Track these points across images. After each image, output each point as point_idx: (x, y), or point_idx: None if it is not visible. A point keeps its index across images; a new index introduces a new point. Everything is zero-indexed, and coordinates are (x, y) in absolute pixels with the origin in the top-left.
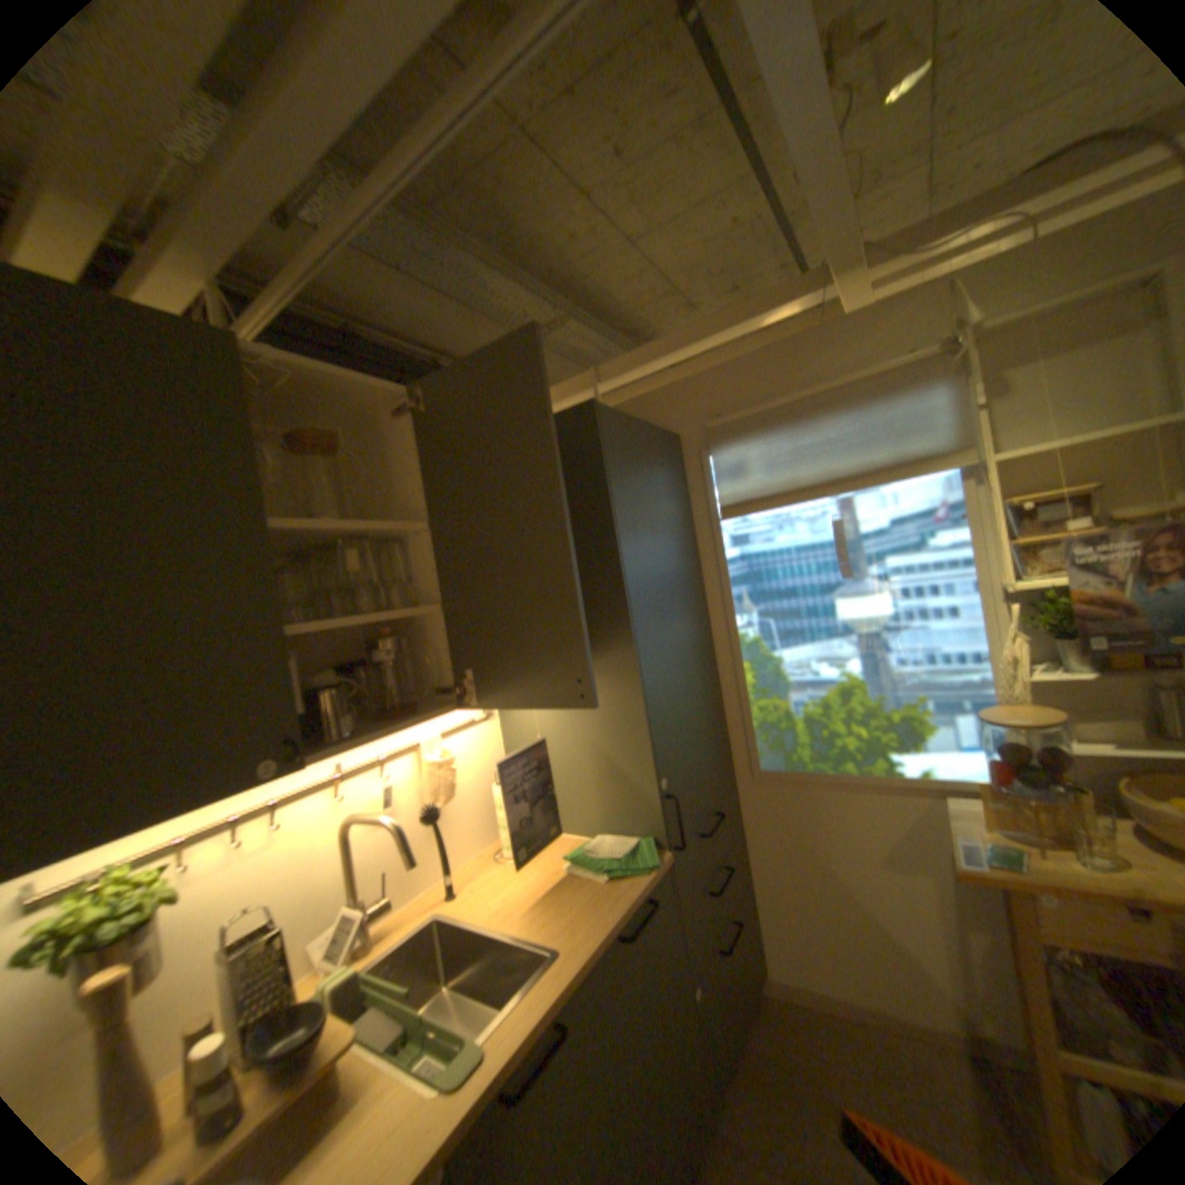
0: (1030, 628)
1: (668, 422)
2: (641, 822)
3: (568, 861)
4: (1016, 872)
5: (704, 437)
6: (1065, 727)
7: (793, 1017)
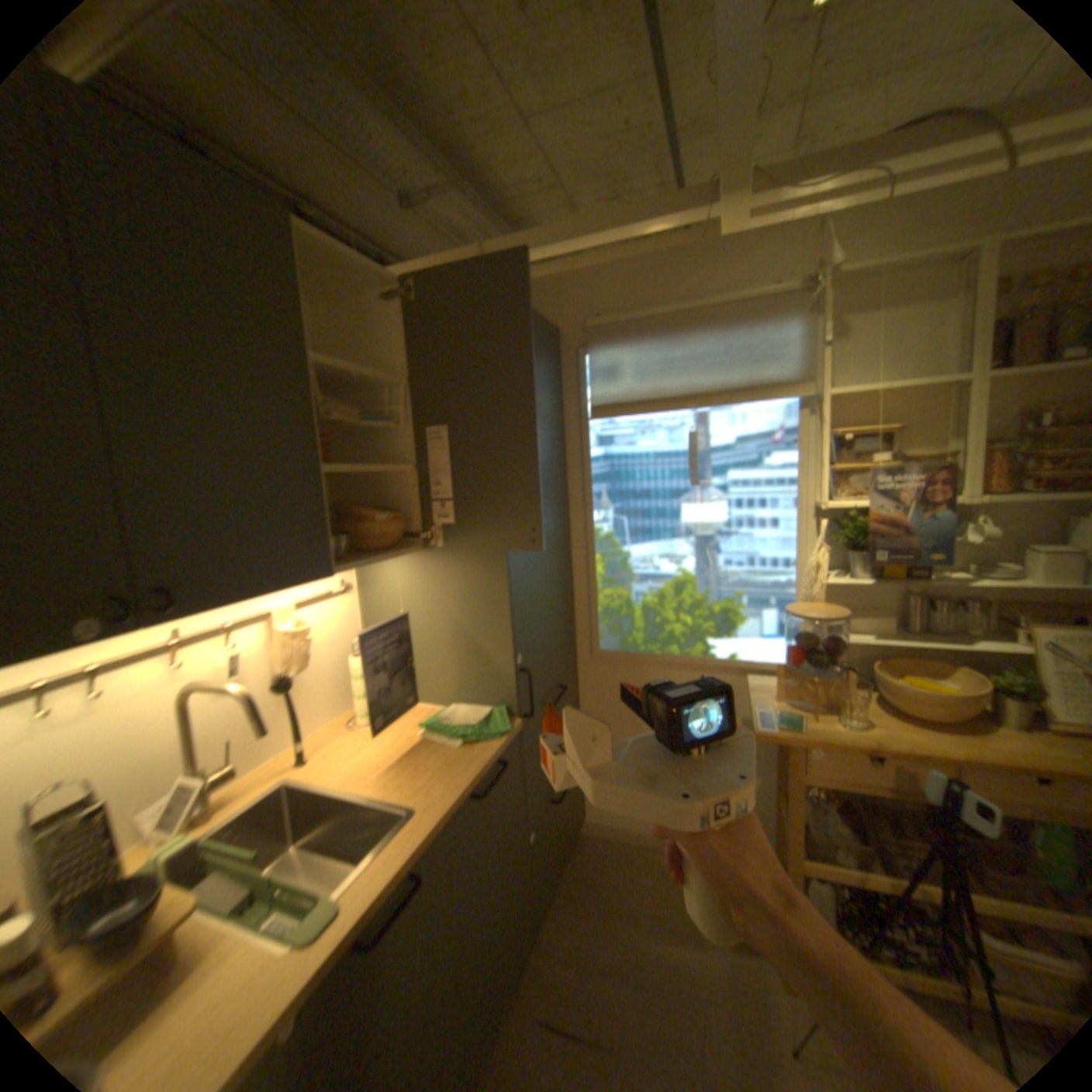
0: (828, 542)
1: (549, 315)
2: (494, 694)
3: (422, 729)
4: (797, 733)
5: (582, 336)
6: (842, 621)
7: (603, 850)
